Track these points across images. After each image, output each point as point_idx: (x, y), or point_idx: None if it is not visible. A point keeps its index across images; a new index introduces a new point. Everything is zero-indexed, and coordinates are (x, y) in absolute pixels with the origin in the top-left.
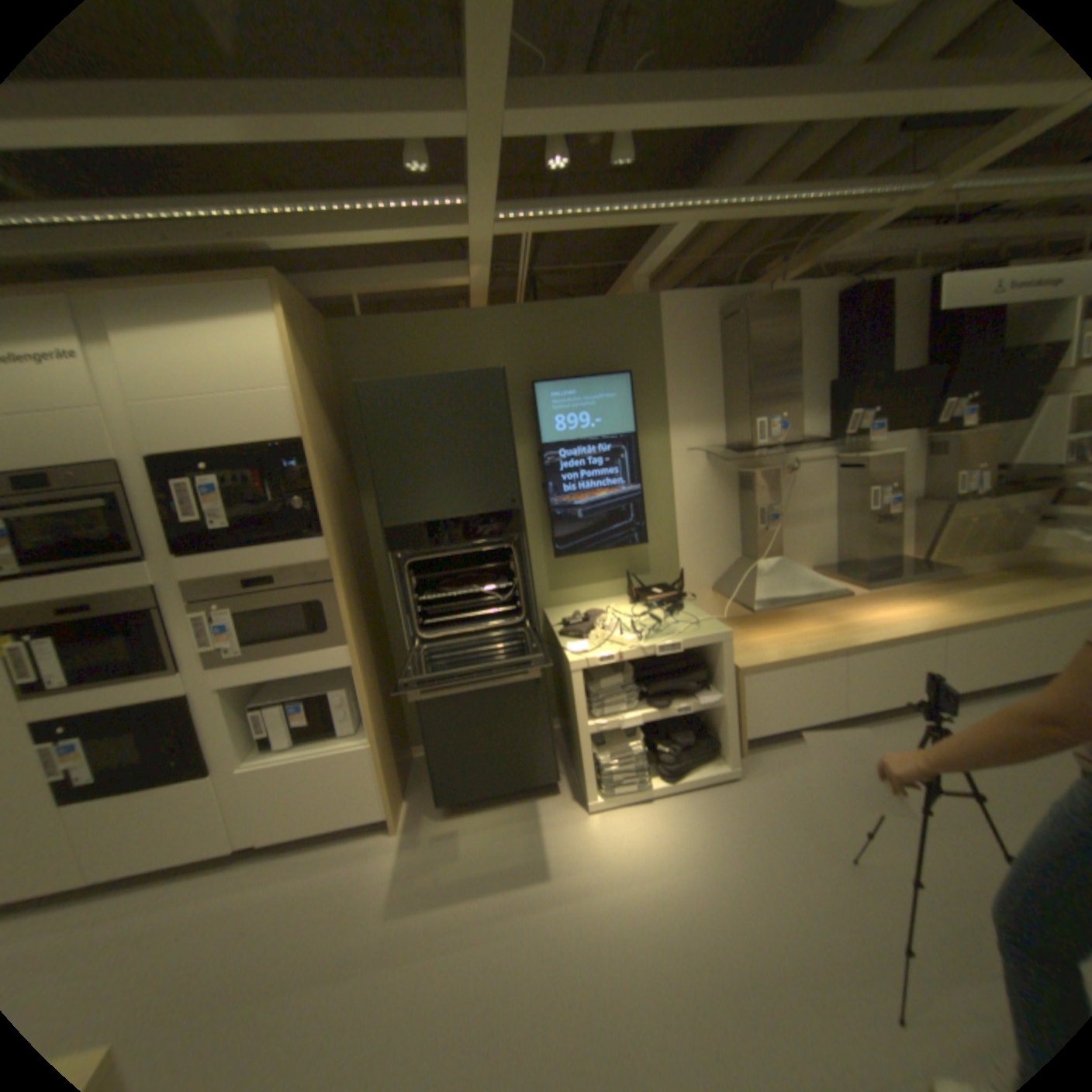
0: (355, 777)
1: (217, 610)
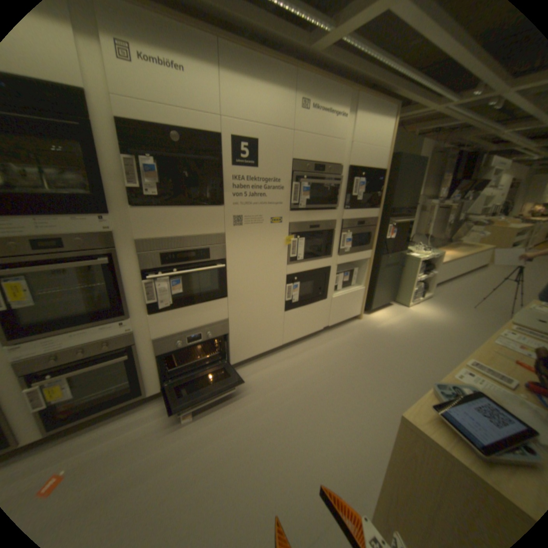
0: (359, 298)
1: (349, 232)
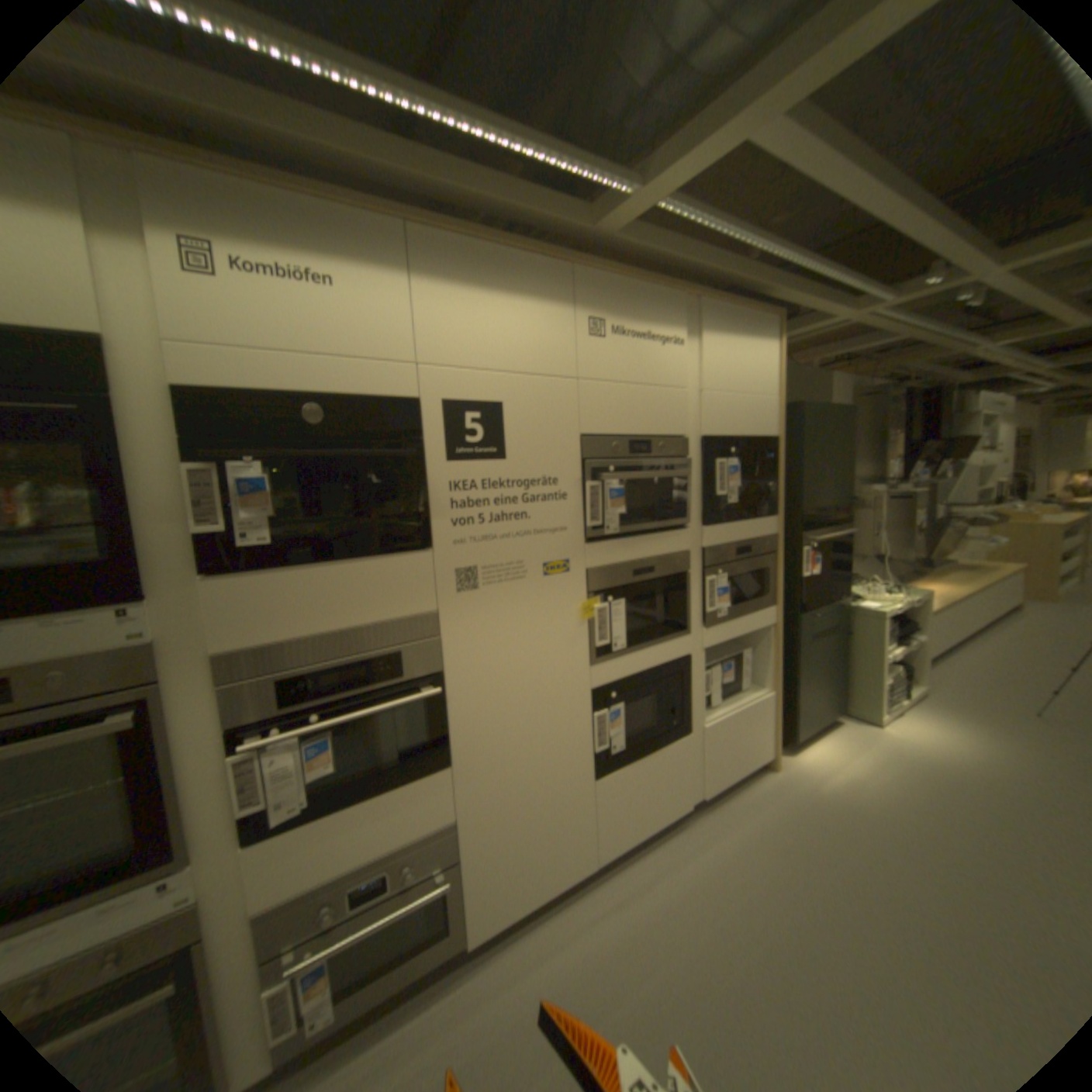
0: (767, 721)
1: (722, 573)
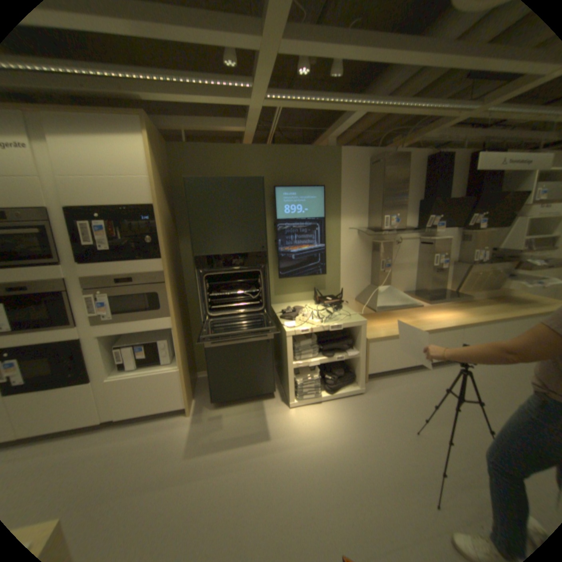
0: (169, 386)
1: (99, 294)
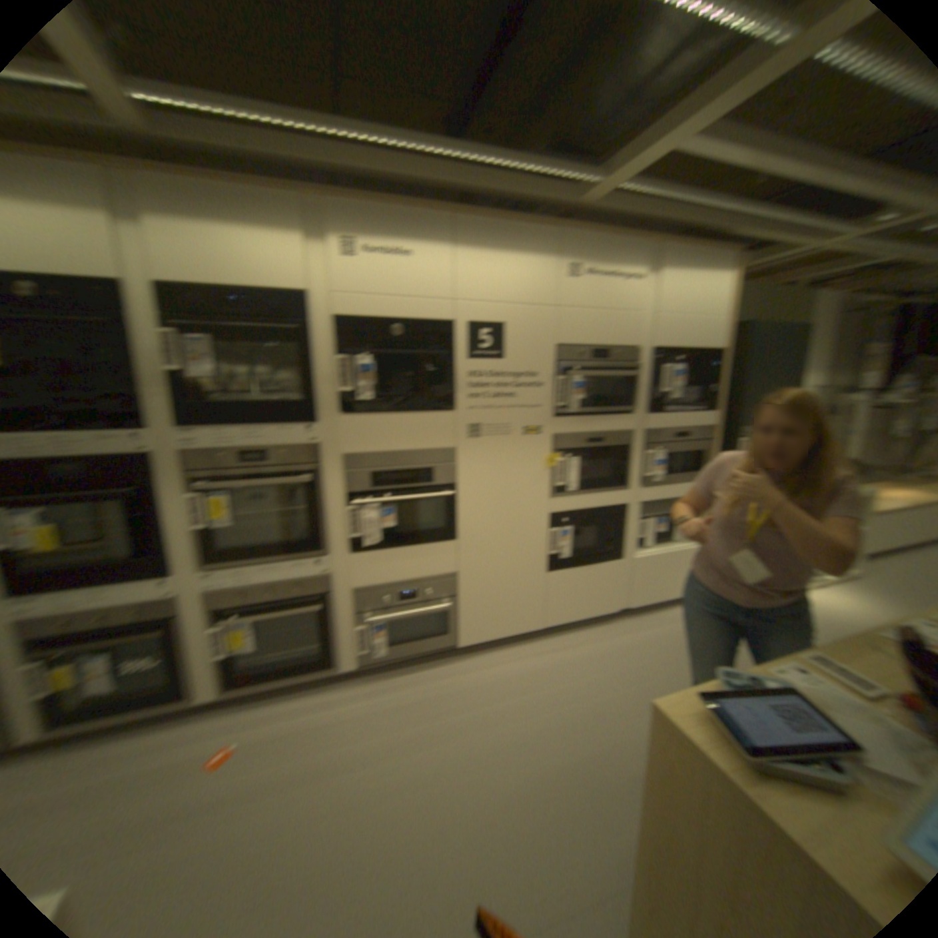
0: (687, 565)
1: (657, 450)
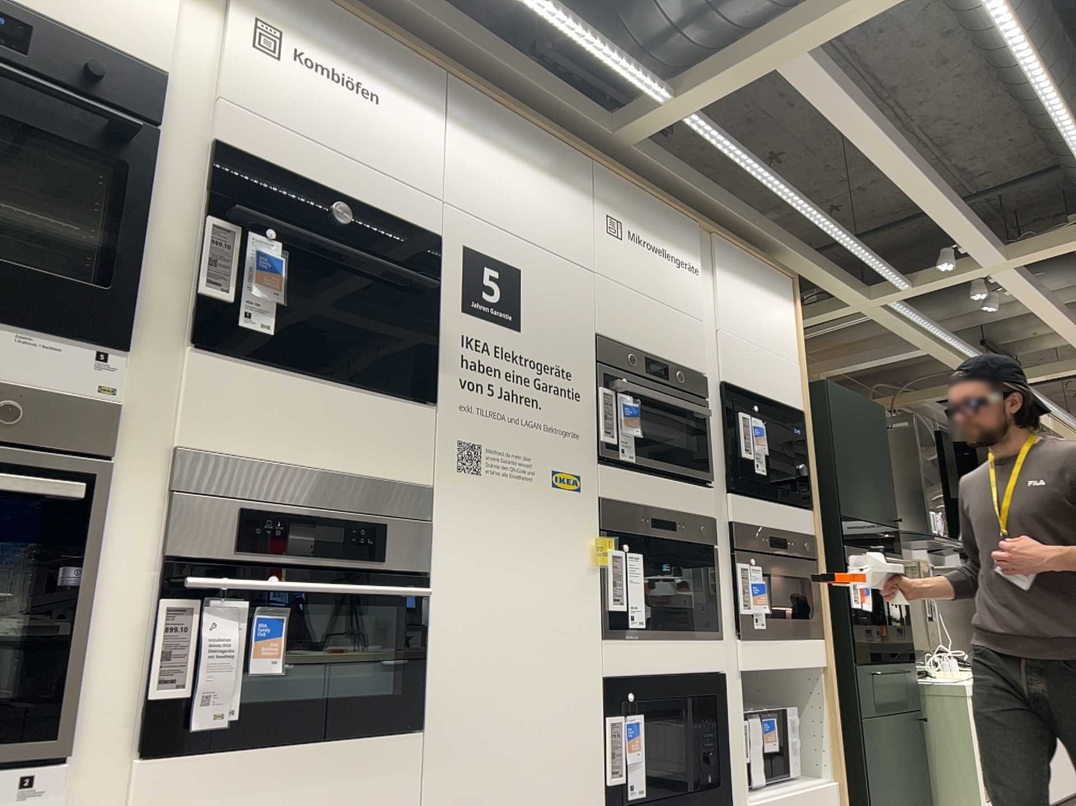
0: None
1: (756, 563)
